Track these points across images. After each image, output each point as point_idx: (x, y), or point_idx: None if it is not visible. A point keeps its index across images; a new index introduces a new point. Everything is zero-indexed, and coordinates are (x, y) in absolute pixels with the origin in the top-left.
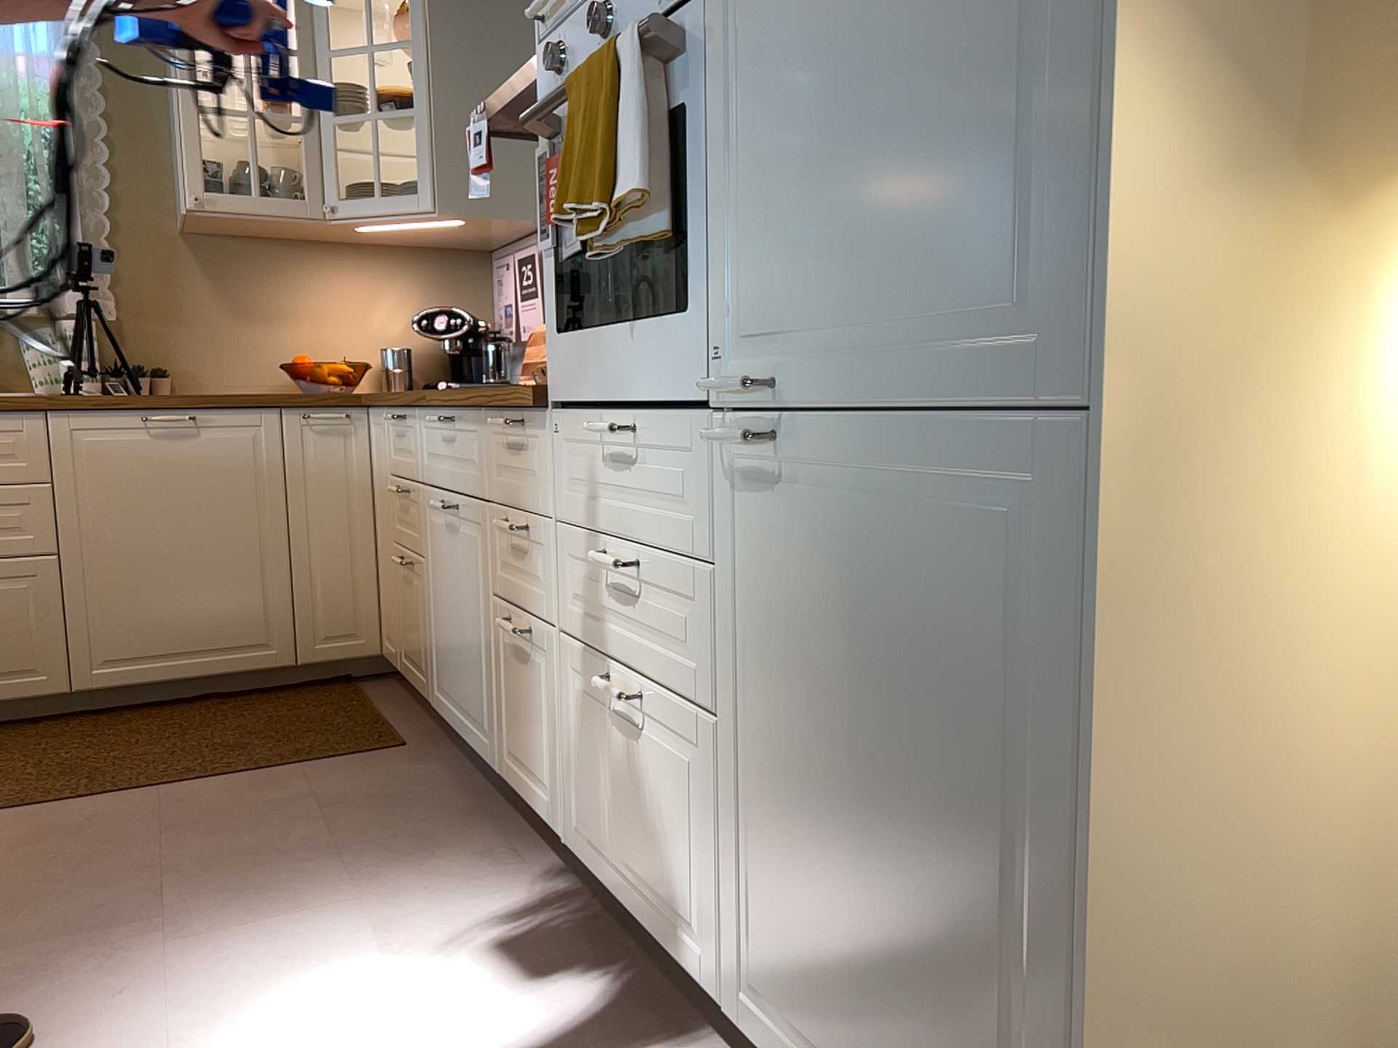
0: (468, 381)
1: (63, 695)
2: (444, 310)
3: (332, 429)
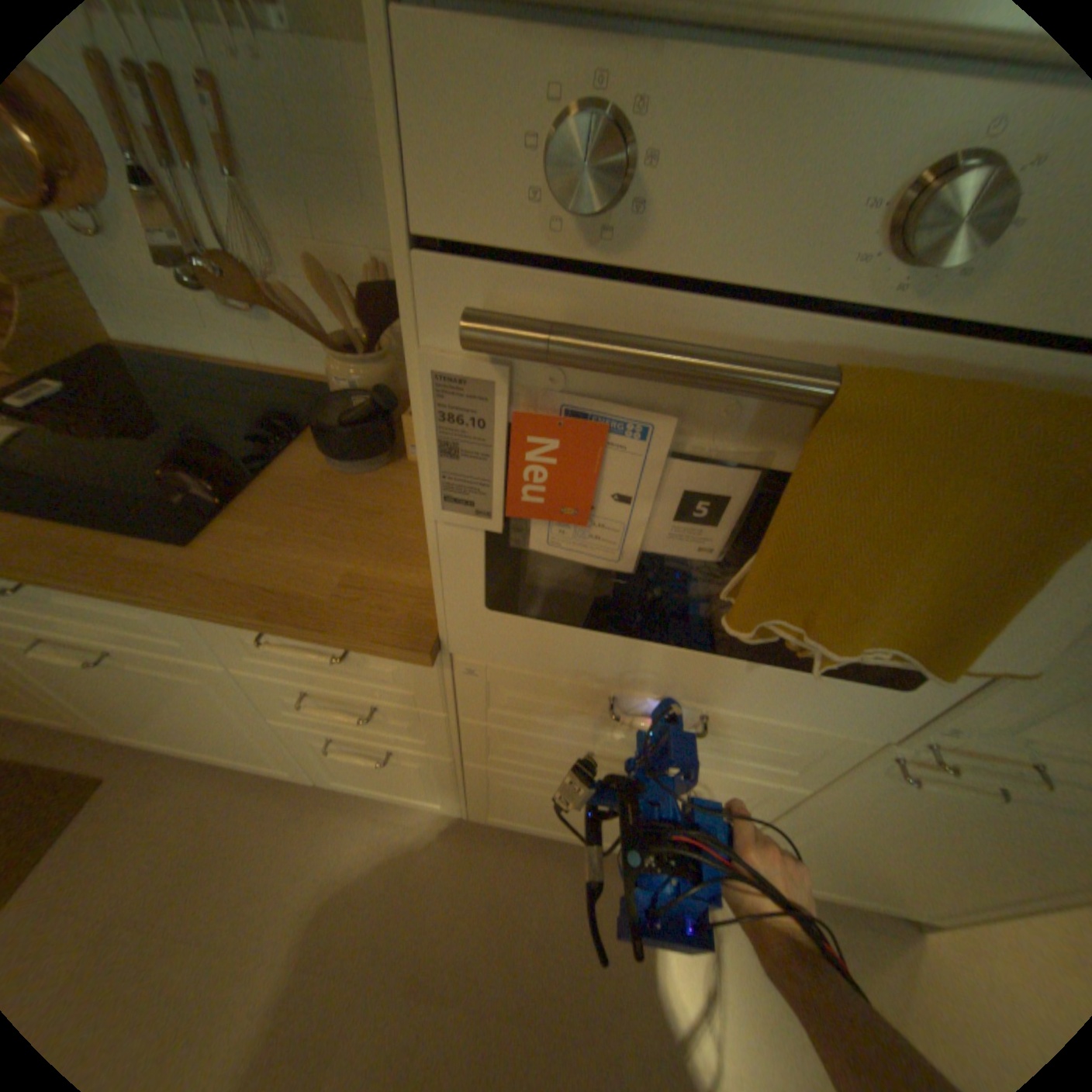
0: None
1: None
2: None
3: None
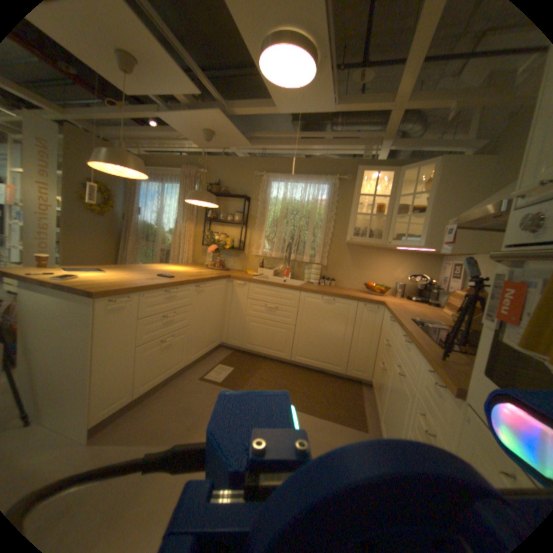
0: (423, 299)
1: (288, 360)
2: (420, 274)
3: (372, 310)
